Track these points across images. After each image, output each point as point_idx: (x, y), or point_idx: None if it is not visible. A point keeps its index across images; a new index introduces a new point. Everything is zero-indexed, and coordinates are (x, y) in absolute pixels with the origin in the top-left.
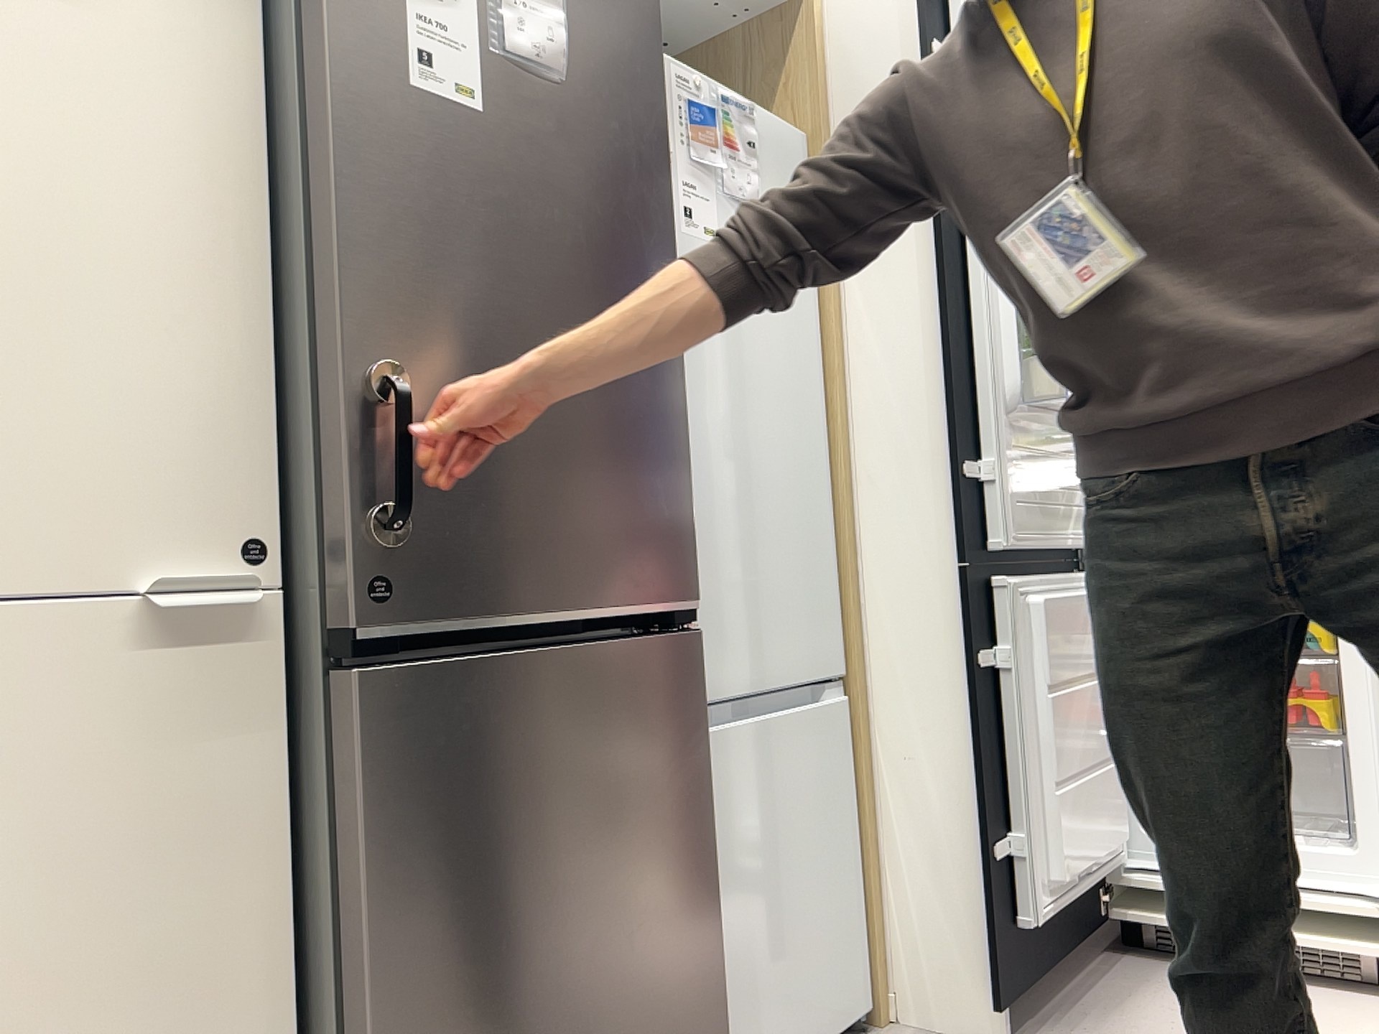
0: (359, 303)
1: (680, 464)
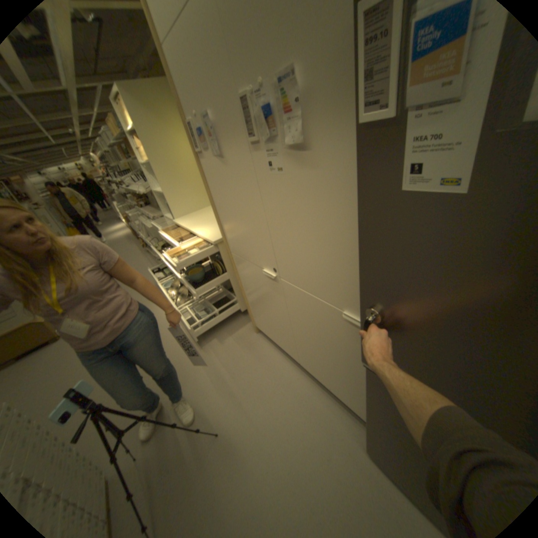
0: (374, 280)
1: None
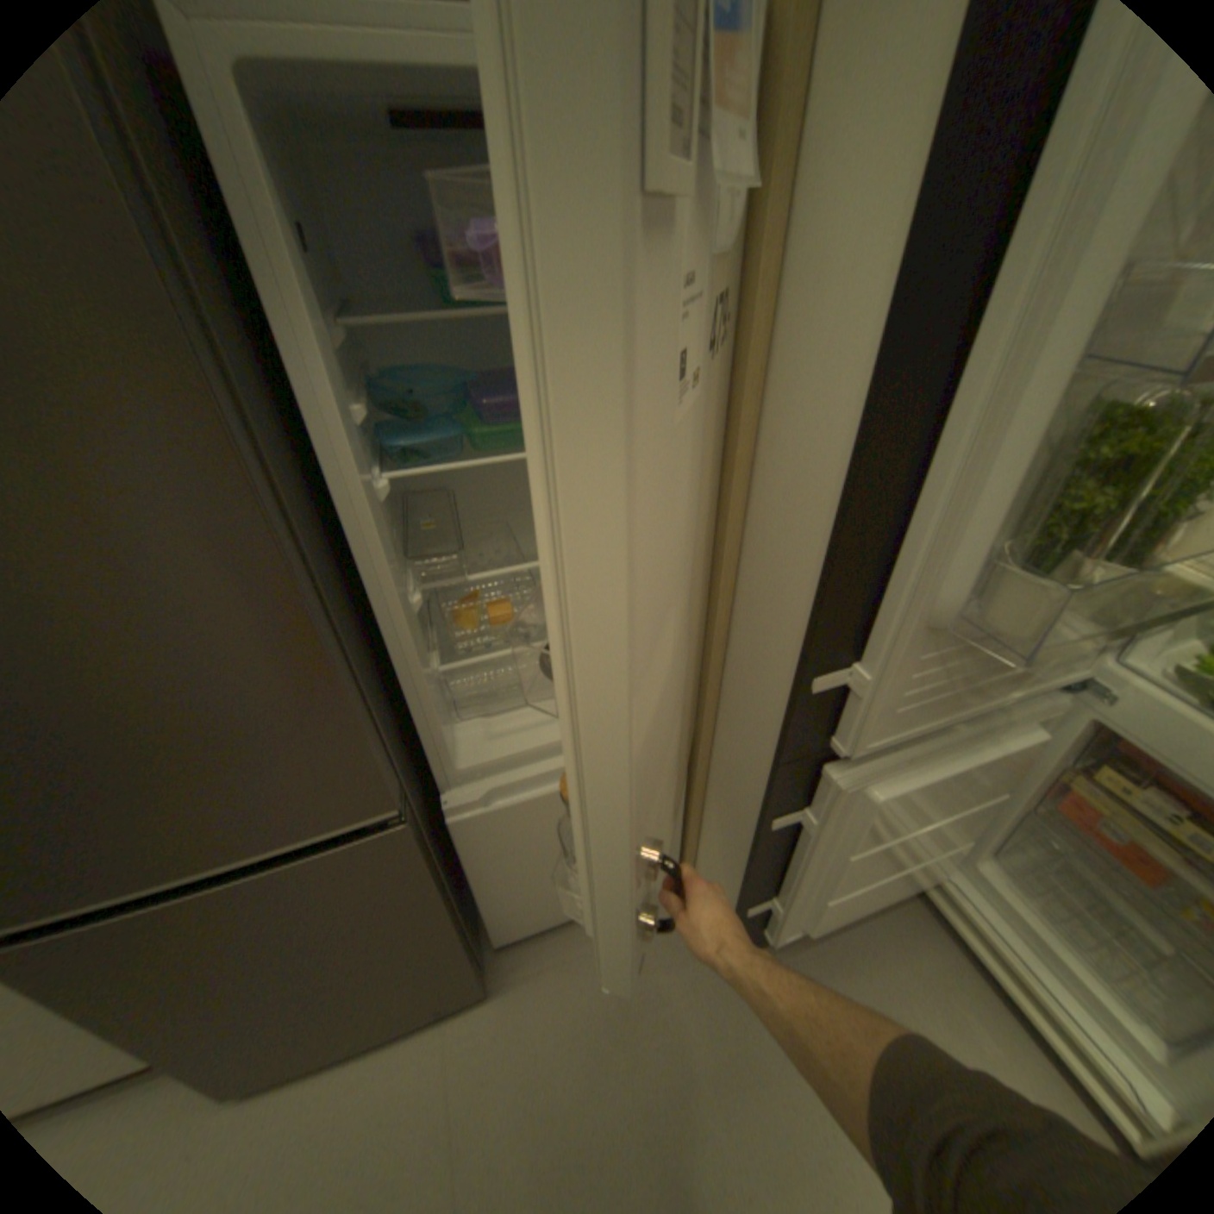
0: None
1: (335, 726)
